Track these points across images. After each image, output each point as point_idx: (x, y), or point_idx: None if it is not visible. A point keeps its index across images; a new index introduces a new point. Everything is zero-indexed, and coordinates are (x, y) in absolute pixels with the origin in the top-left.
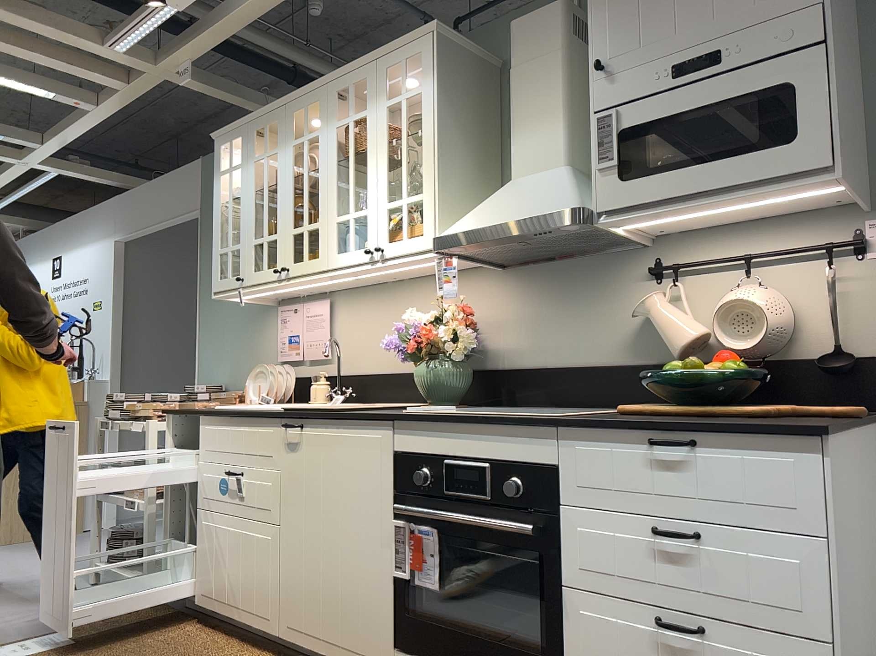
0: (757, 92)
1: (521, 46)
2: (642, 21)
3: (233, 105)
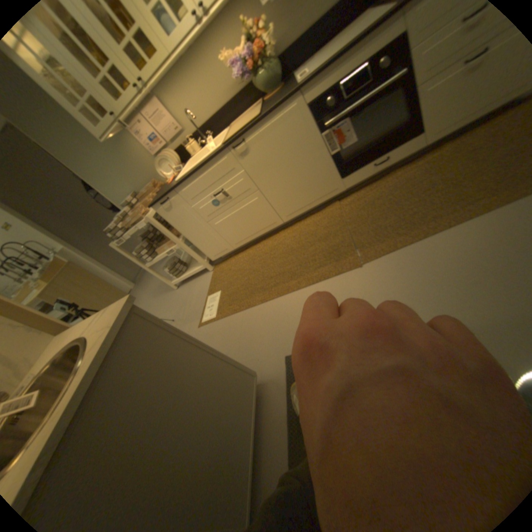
0: None
1: None
2: None
3: None
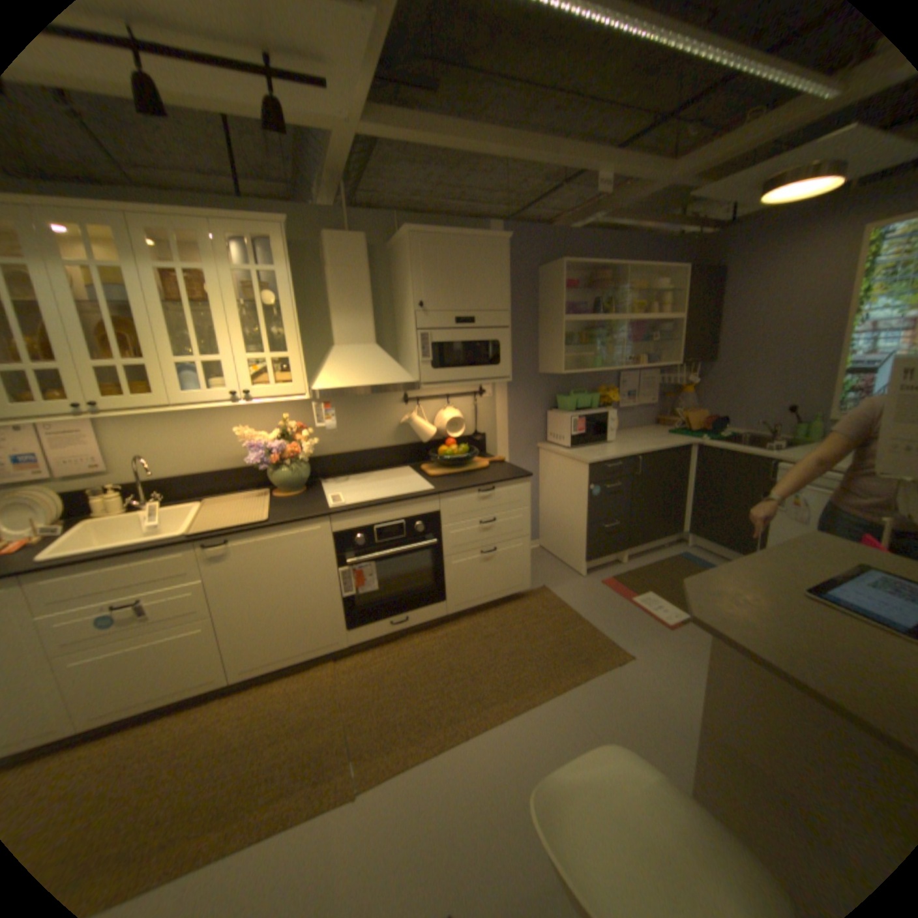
0: (488, 341)
1: (336, 252)
2: (442, 288)
3: None
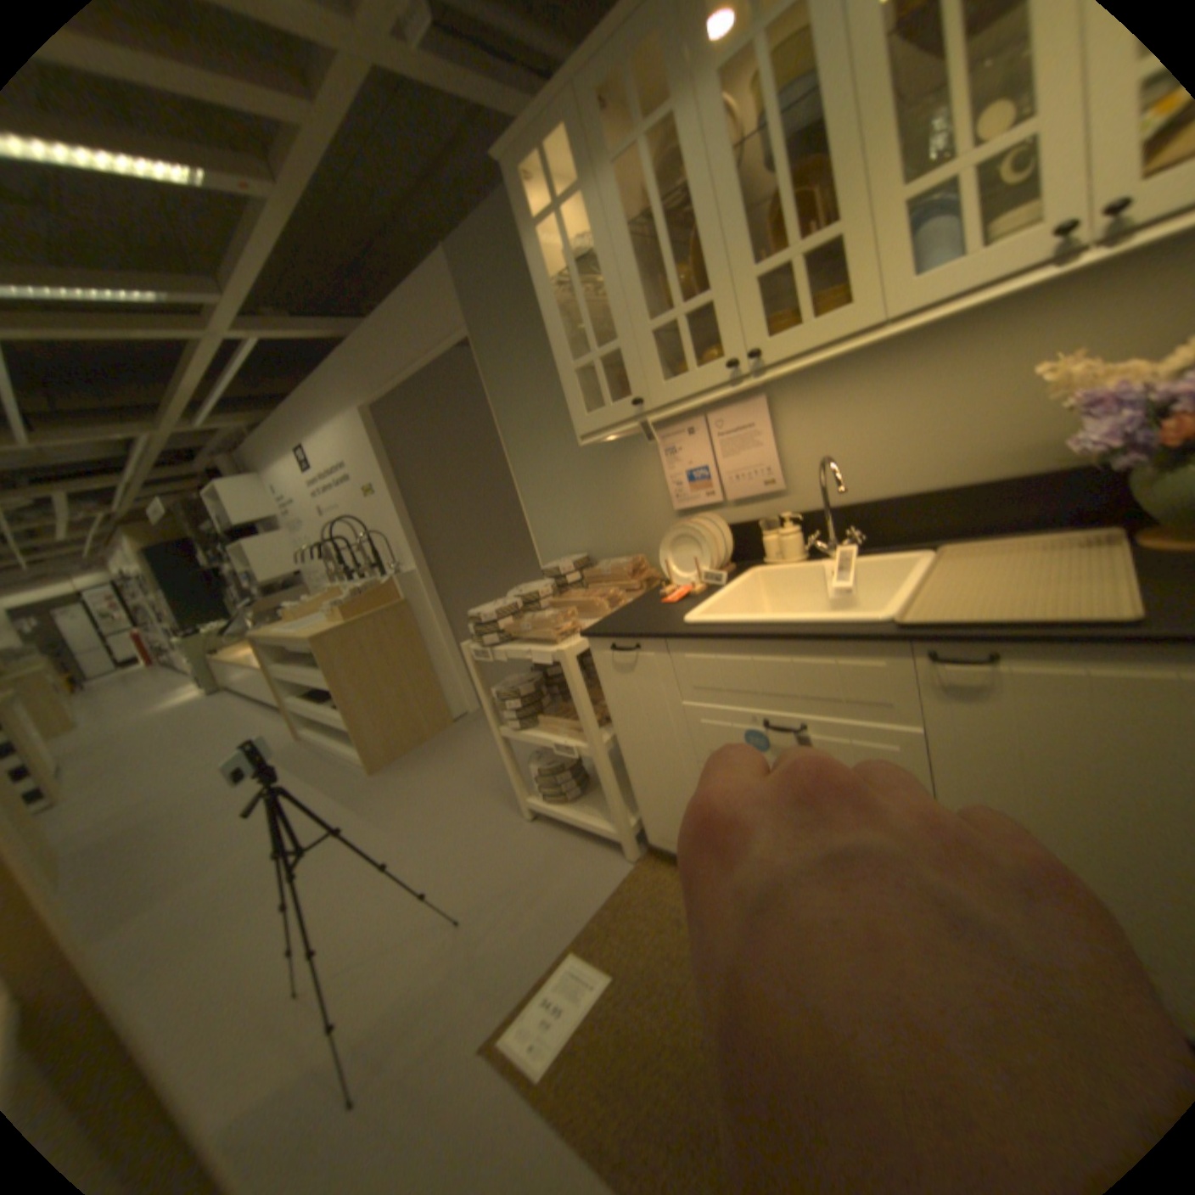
0: None
1: None
2: None
3: (482, 104)
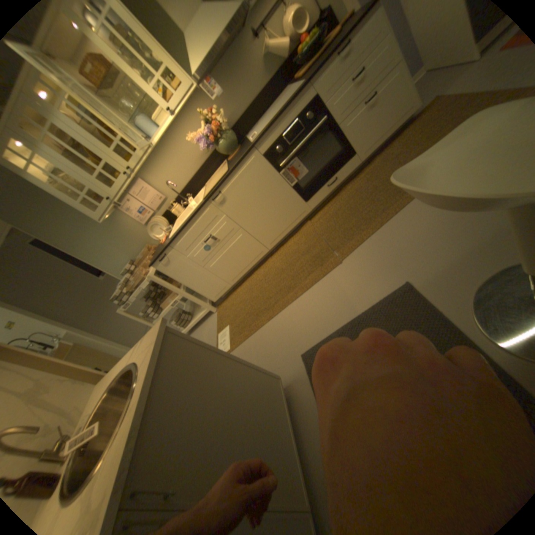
0: None
1: None
2: None
3: None
